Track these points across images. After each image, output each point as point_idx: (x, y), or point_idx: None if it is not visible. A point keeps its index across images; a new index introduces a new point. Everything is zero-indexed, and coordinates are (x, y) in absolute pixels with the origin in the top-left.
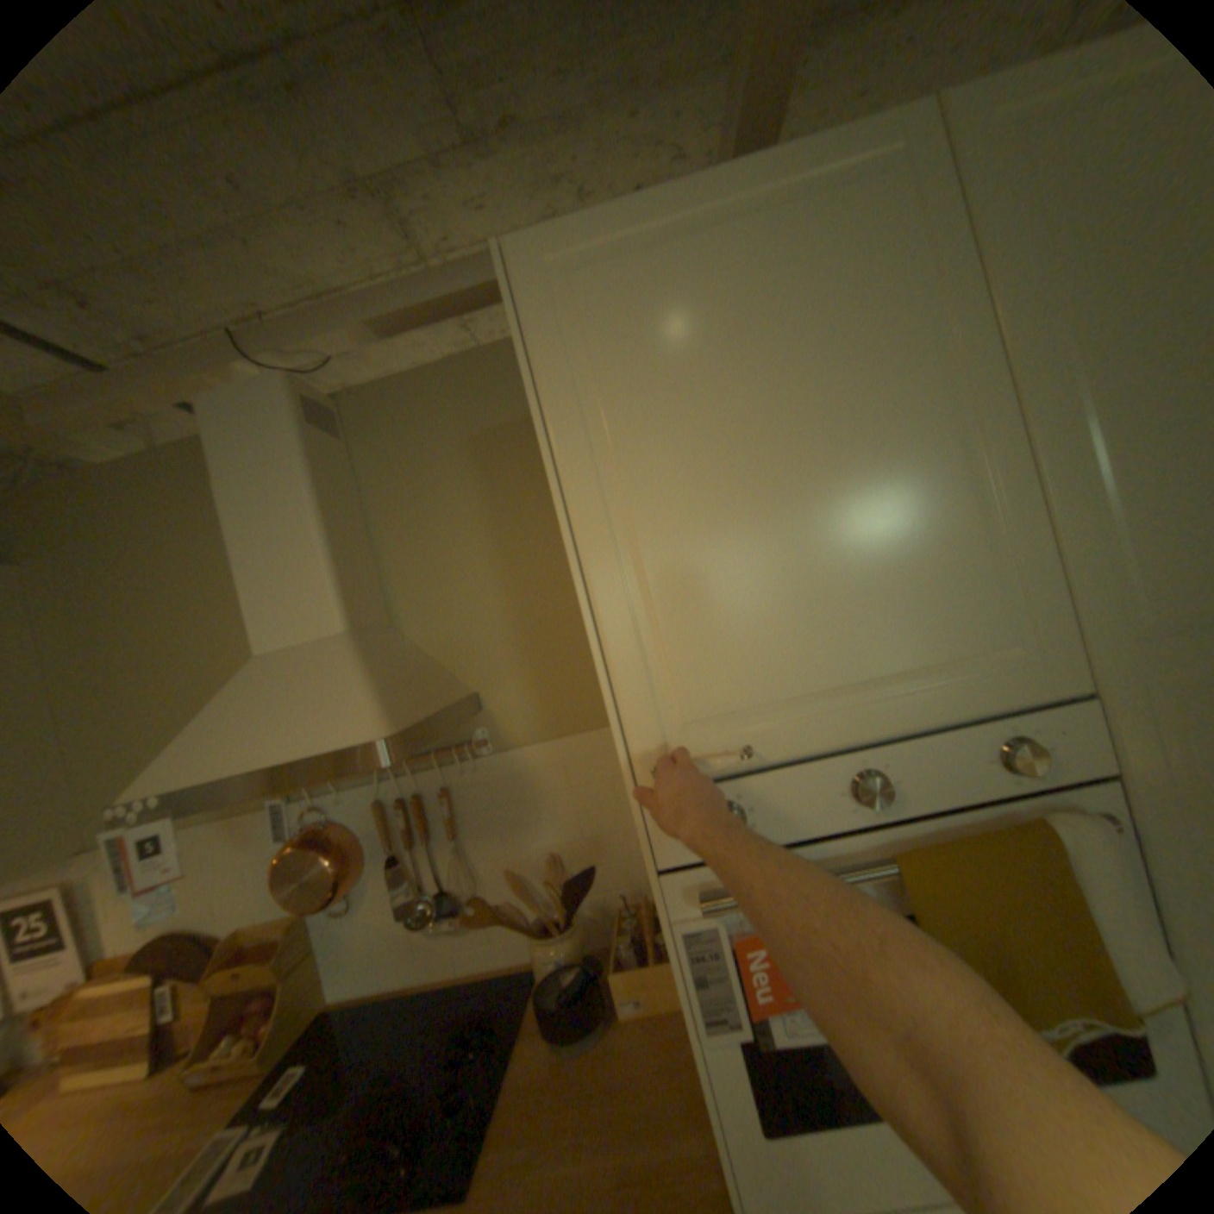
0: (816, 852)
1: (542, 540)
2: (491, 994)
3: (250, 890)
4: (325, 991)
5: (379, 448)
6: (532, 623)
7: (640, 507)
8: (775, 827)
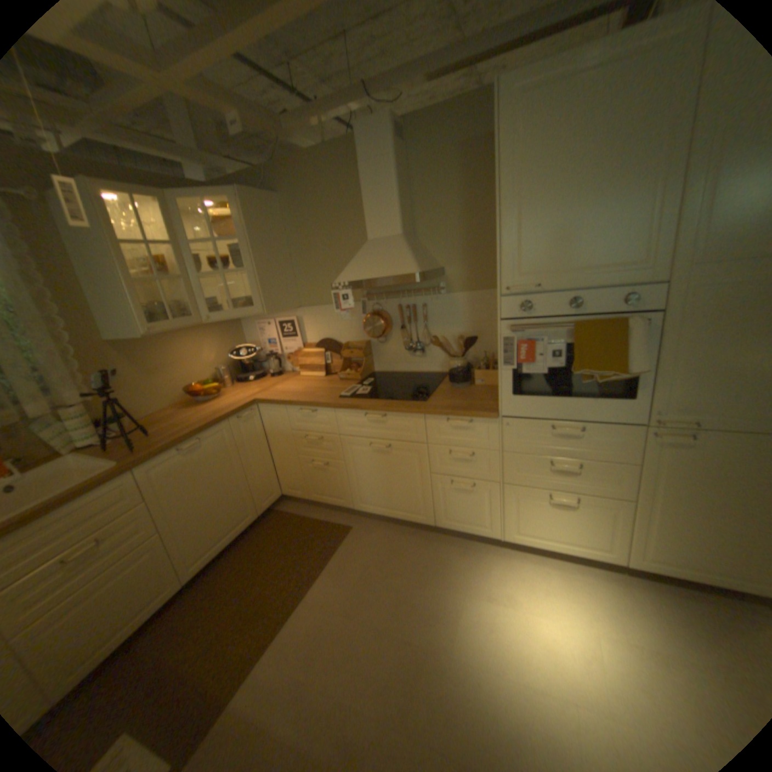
0: (550, 319)
1: (483, 199)
2: (429, 378)
3: (352, 329)
4: (374, 367)
5: (418, 146)
6: (471, 239)
7: (524, 195)
8: (541, 314)
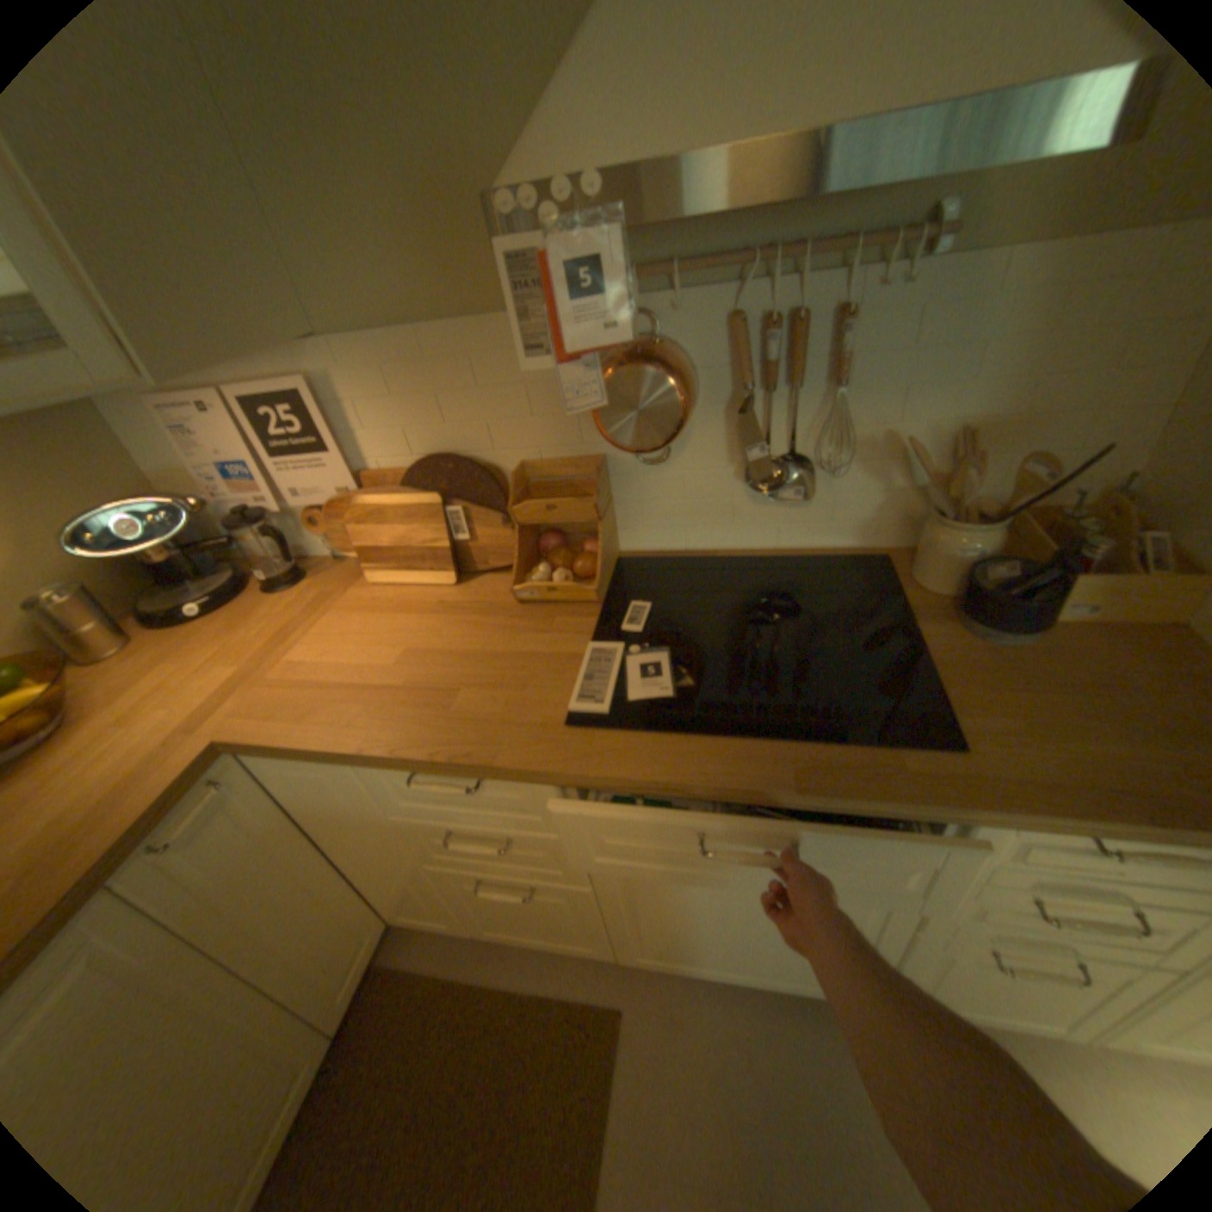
0: None
1: None
2: (813, 568)
3: (537, 415)
4: (619, 537)
5: None
6: None
7: None
8: None
